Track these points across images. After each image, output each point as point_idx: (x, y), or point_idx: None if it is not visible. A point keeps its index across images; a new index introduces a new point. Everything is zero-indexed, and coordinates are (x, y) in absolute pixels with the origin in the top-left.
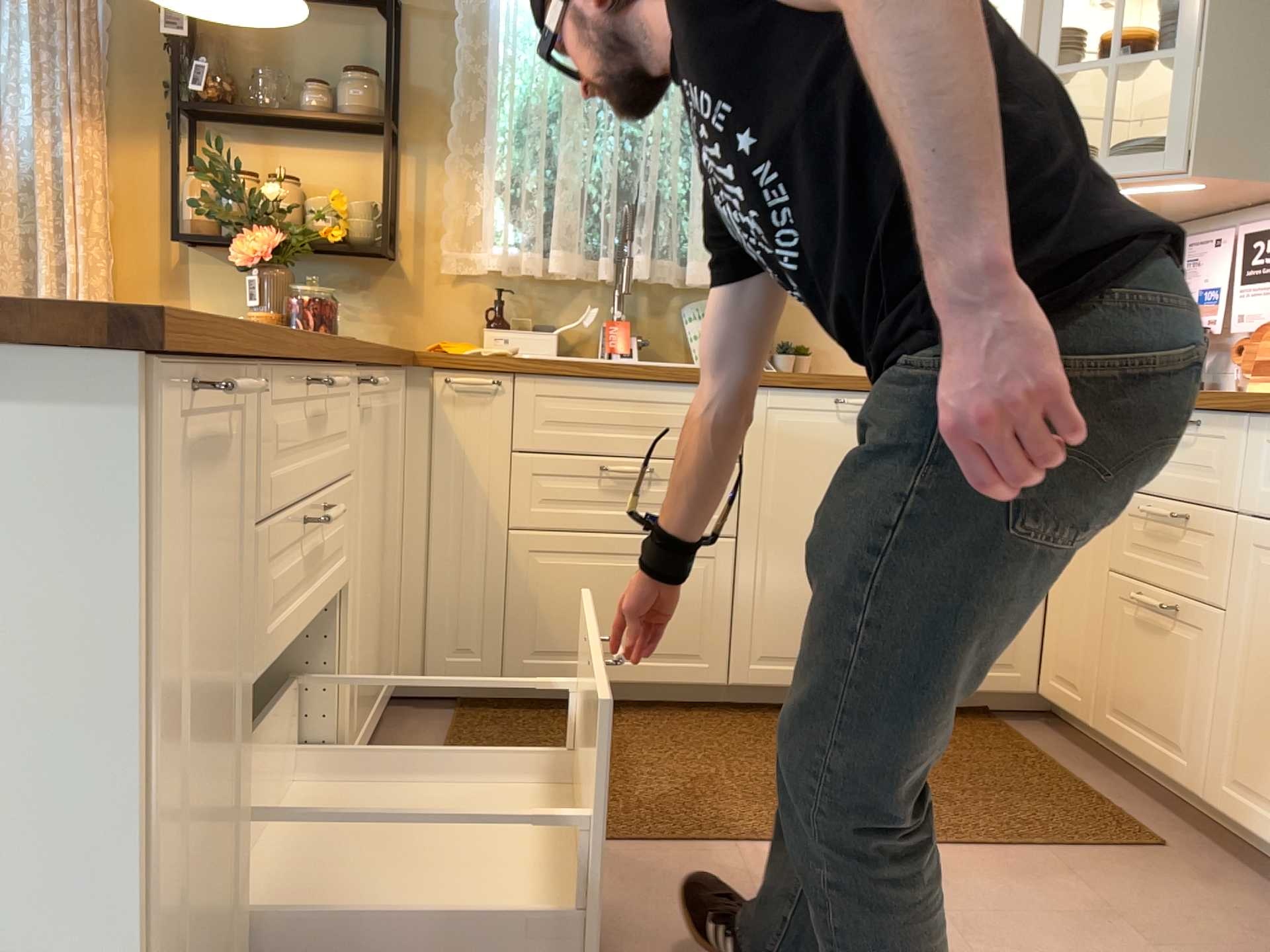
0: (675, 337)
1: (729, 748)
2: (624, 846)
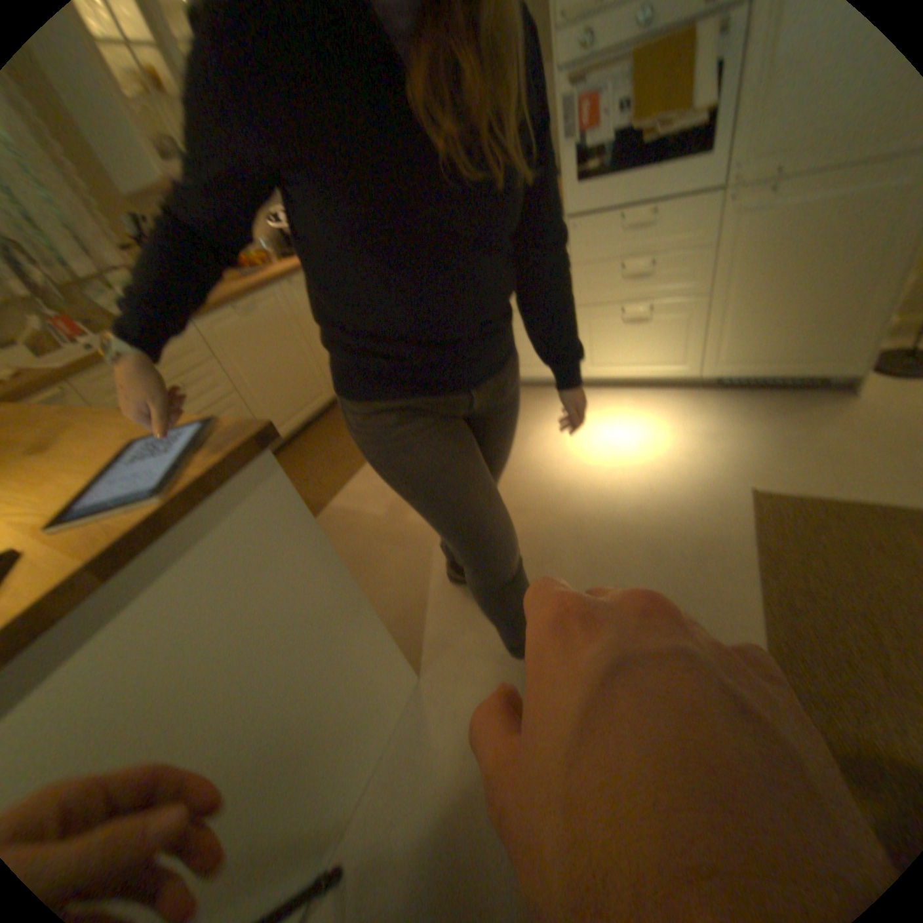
0: (95, 314)
1: (298, 464)
2: (323, 510)
